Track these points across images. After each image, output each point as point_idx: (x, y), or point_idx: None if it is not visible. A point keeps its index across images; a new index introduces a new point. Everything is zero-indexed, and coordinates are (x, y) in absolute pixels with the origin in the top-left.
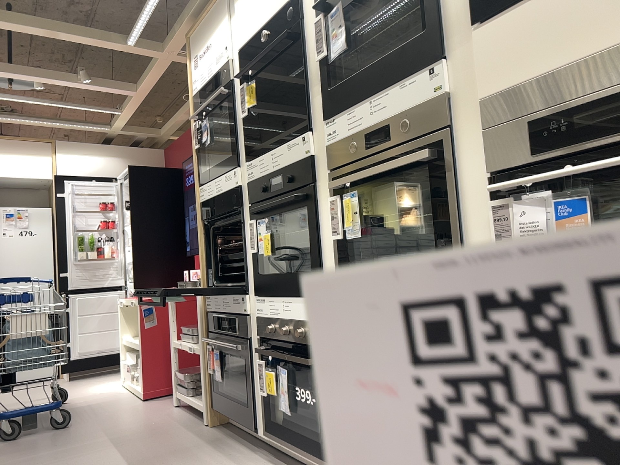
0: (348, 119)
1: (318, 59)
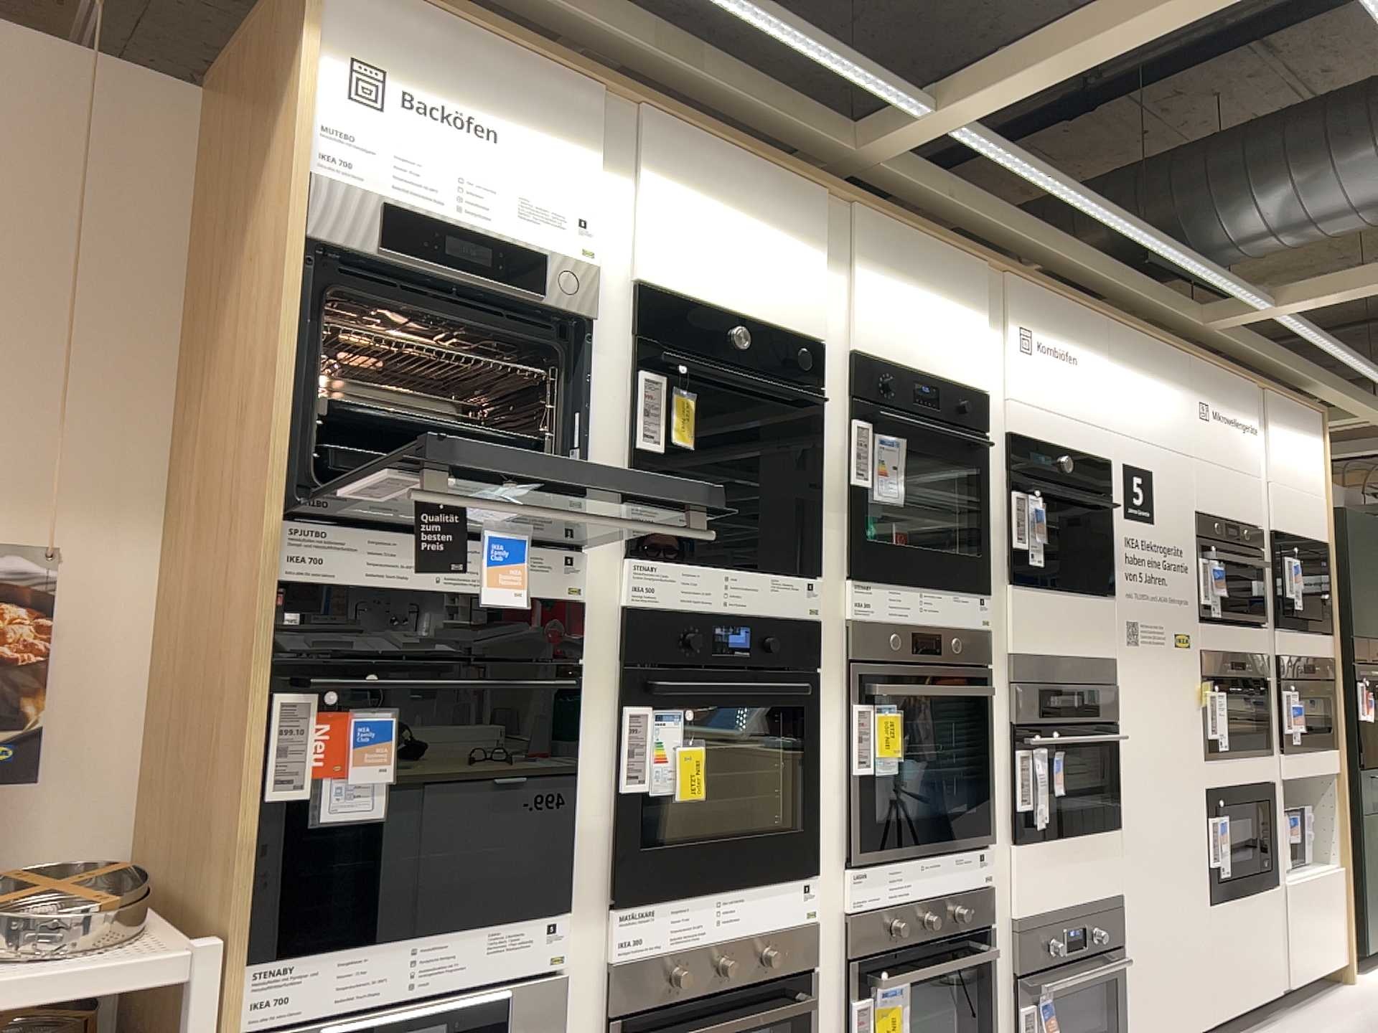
0: (883, 597)
1: (844, 480)
